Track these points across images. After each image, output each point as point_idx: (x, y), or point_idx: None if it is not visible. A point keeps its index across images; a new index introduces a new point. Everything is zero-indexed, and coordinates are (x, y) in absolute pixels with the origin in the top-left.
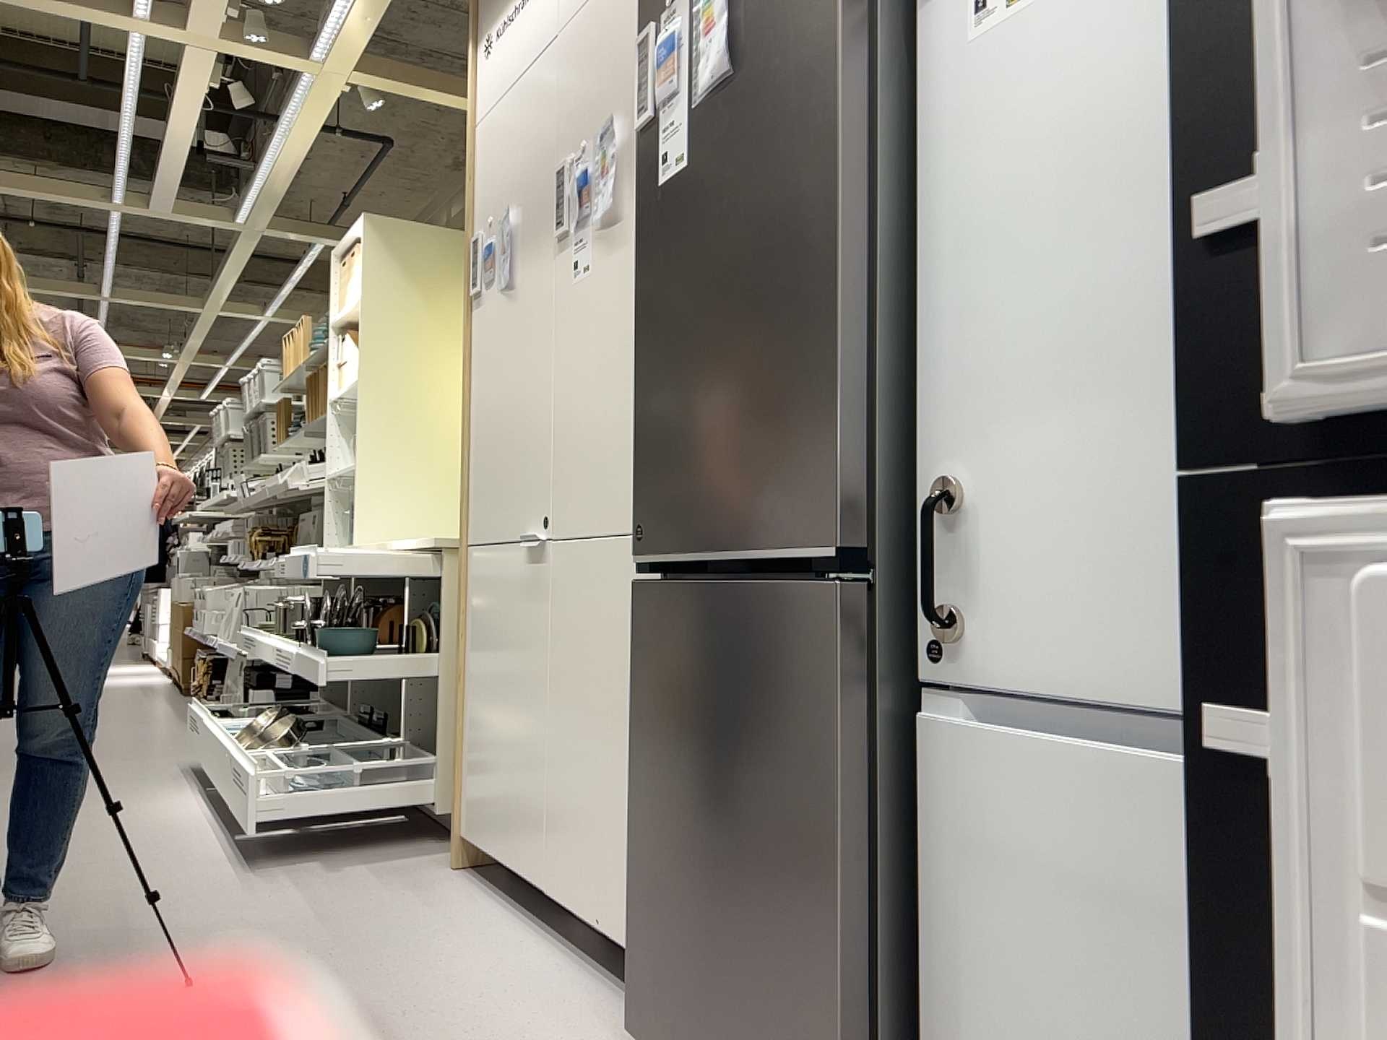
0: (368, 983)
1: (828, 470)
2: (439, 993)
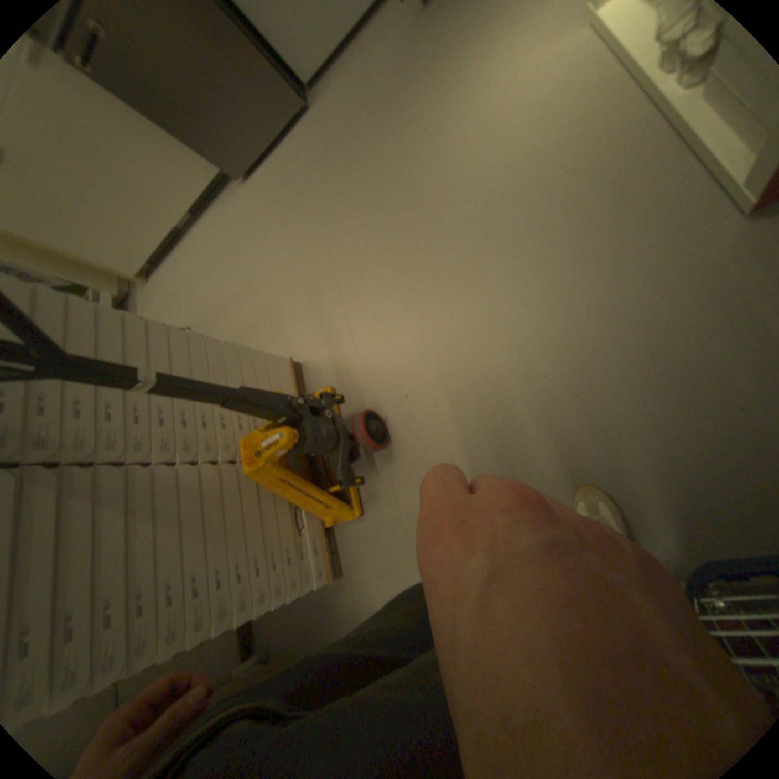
0: (198, 276)
1: None
2: (206, 253)
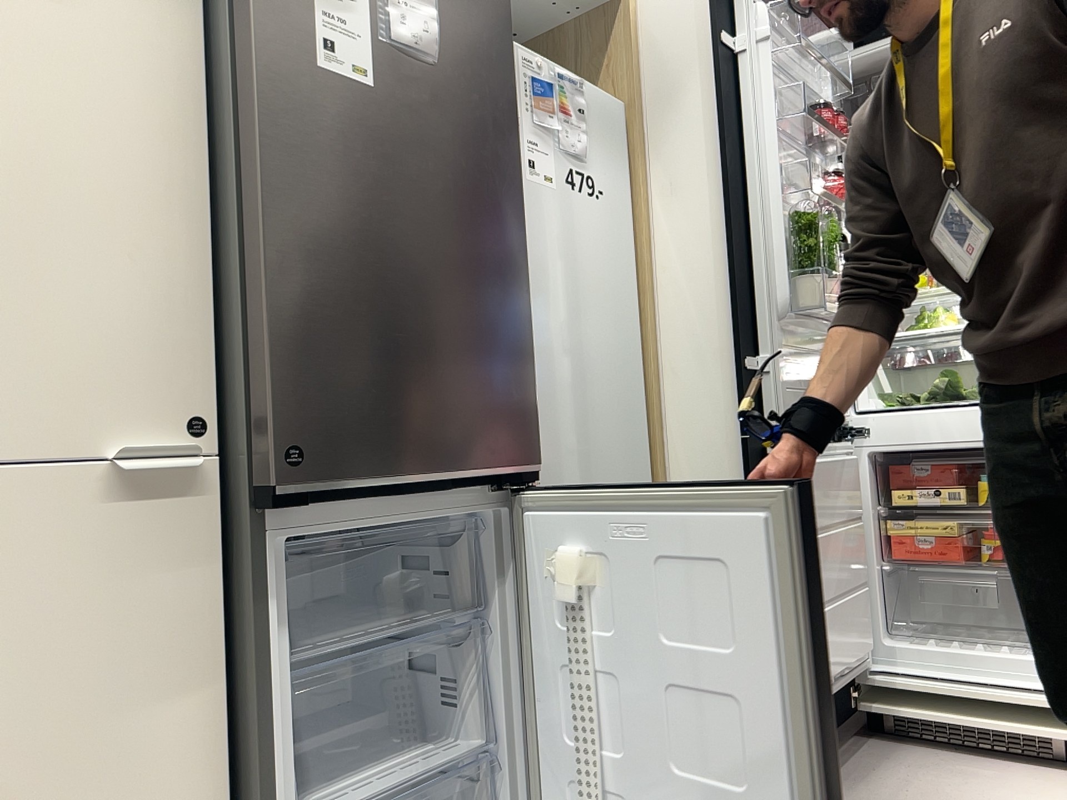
0: None
1: (529, 410)
2: None
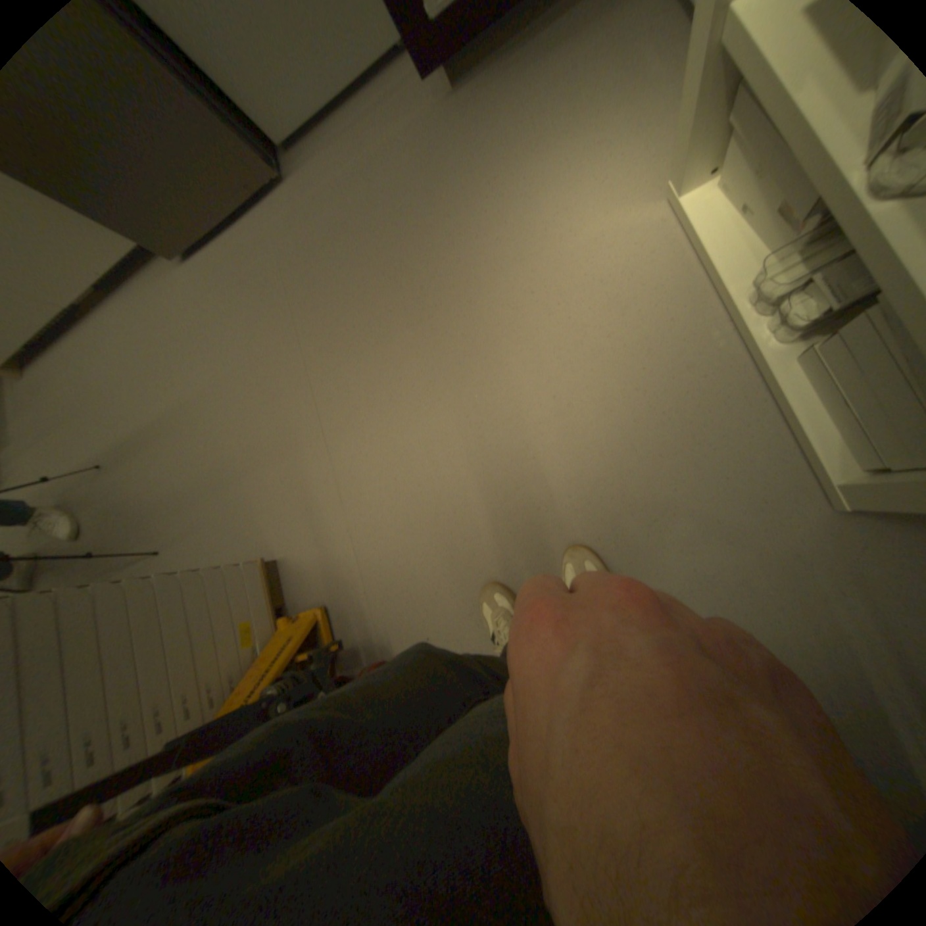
0: (111, 387)
1: None
2: (124, 354)
